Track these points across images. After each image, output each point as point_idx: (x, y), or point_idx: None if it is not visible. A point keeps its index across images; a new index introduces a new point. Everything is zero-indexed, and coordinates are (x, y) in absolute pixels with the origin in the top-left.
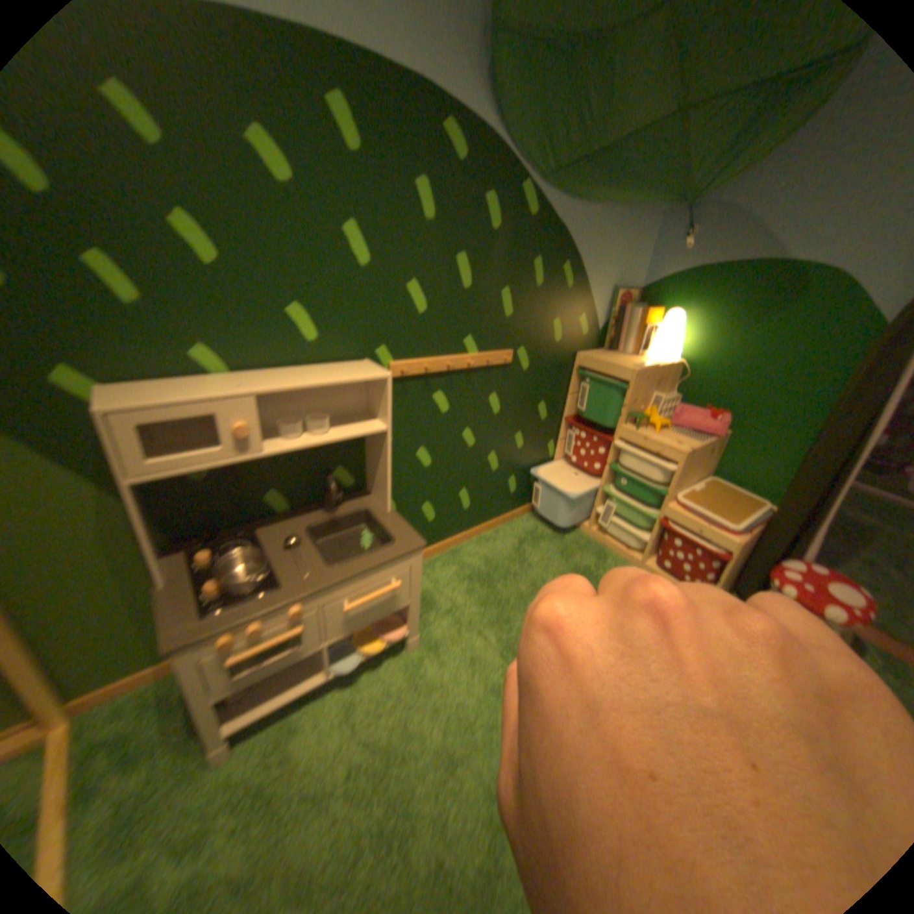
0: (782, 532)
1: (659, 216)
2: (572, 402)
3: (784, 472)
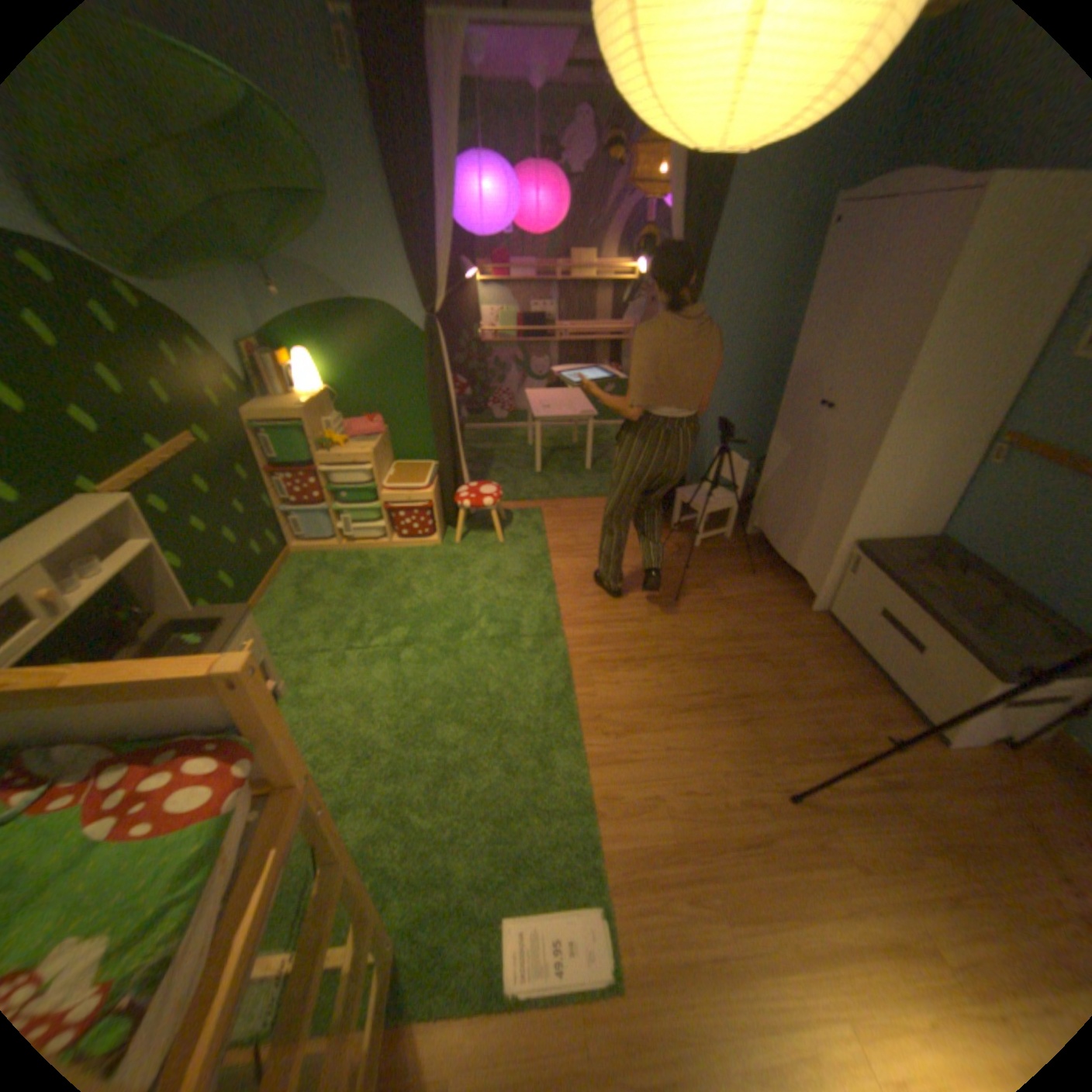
0: (444, 476)
1: (229, 272)
2: (257, 455)
3: (426, 440)
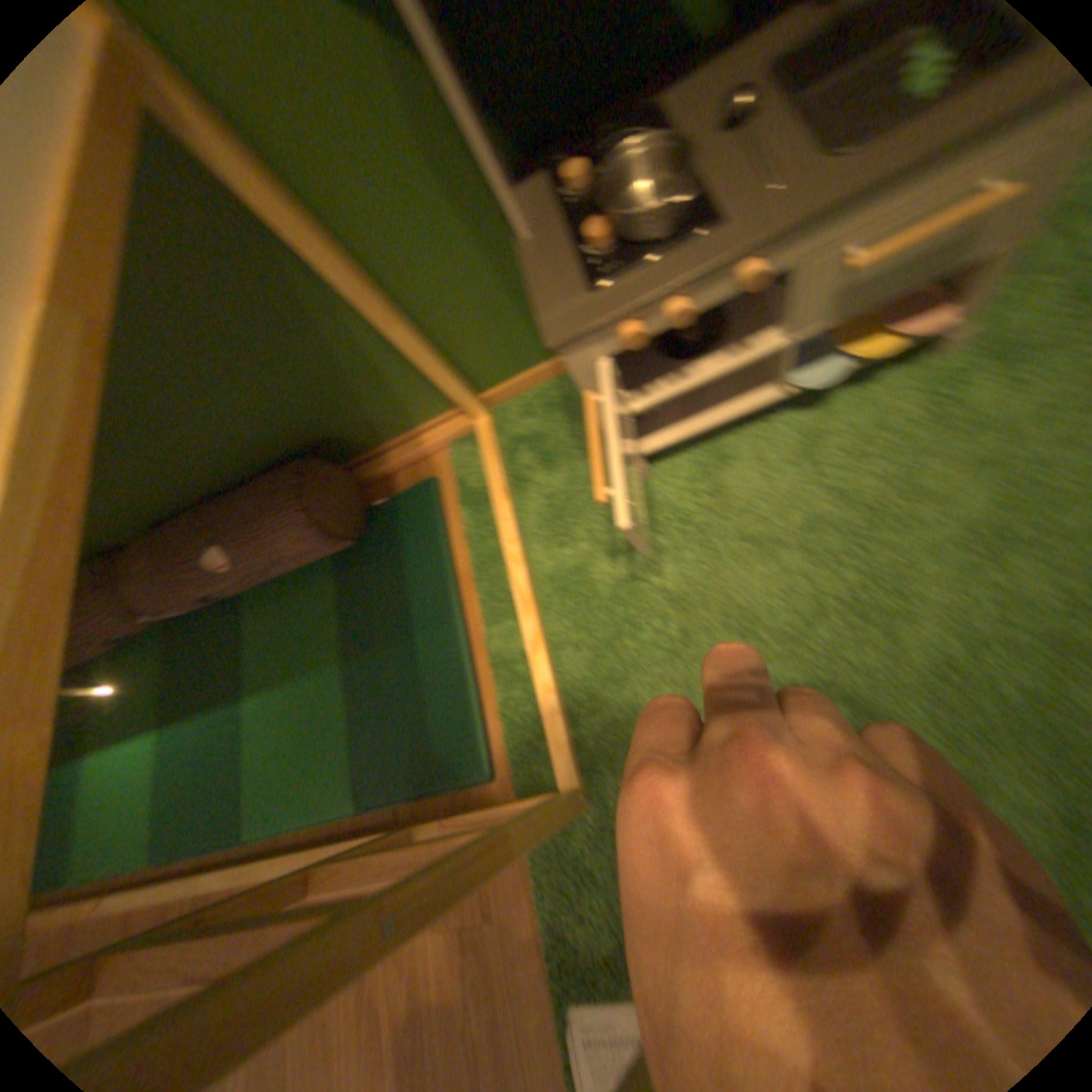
0: None
1: None
2: None
3: None
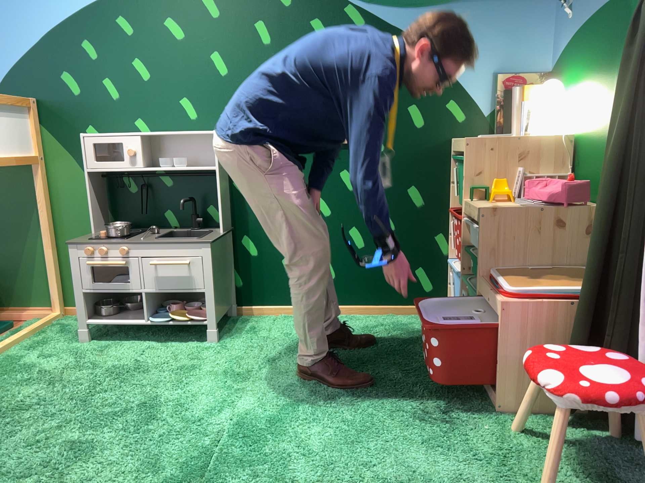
0: (584, 306)
1: (544, 1)
2: (453, 191)
3: None
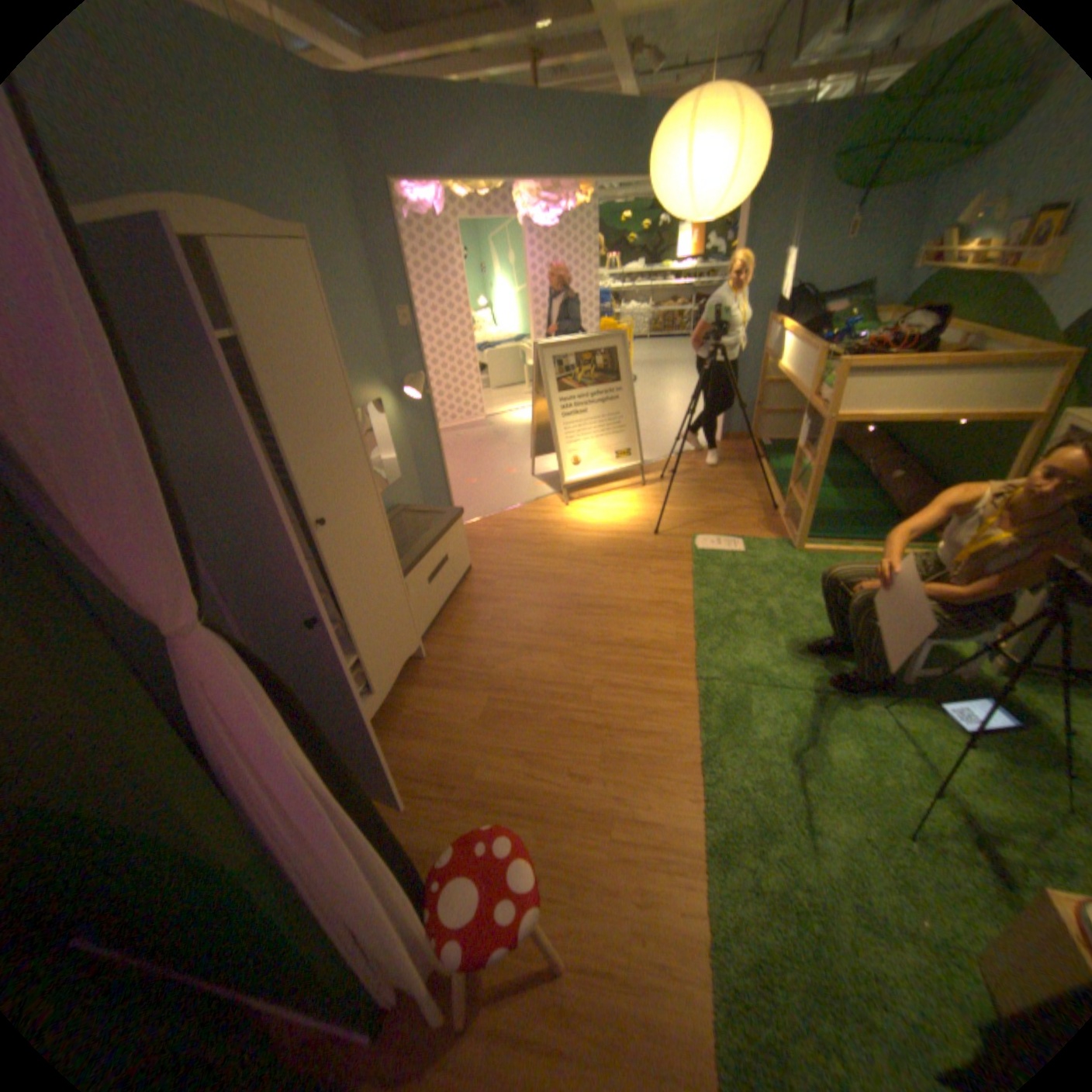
0: None
1: None
2: None
3: None
